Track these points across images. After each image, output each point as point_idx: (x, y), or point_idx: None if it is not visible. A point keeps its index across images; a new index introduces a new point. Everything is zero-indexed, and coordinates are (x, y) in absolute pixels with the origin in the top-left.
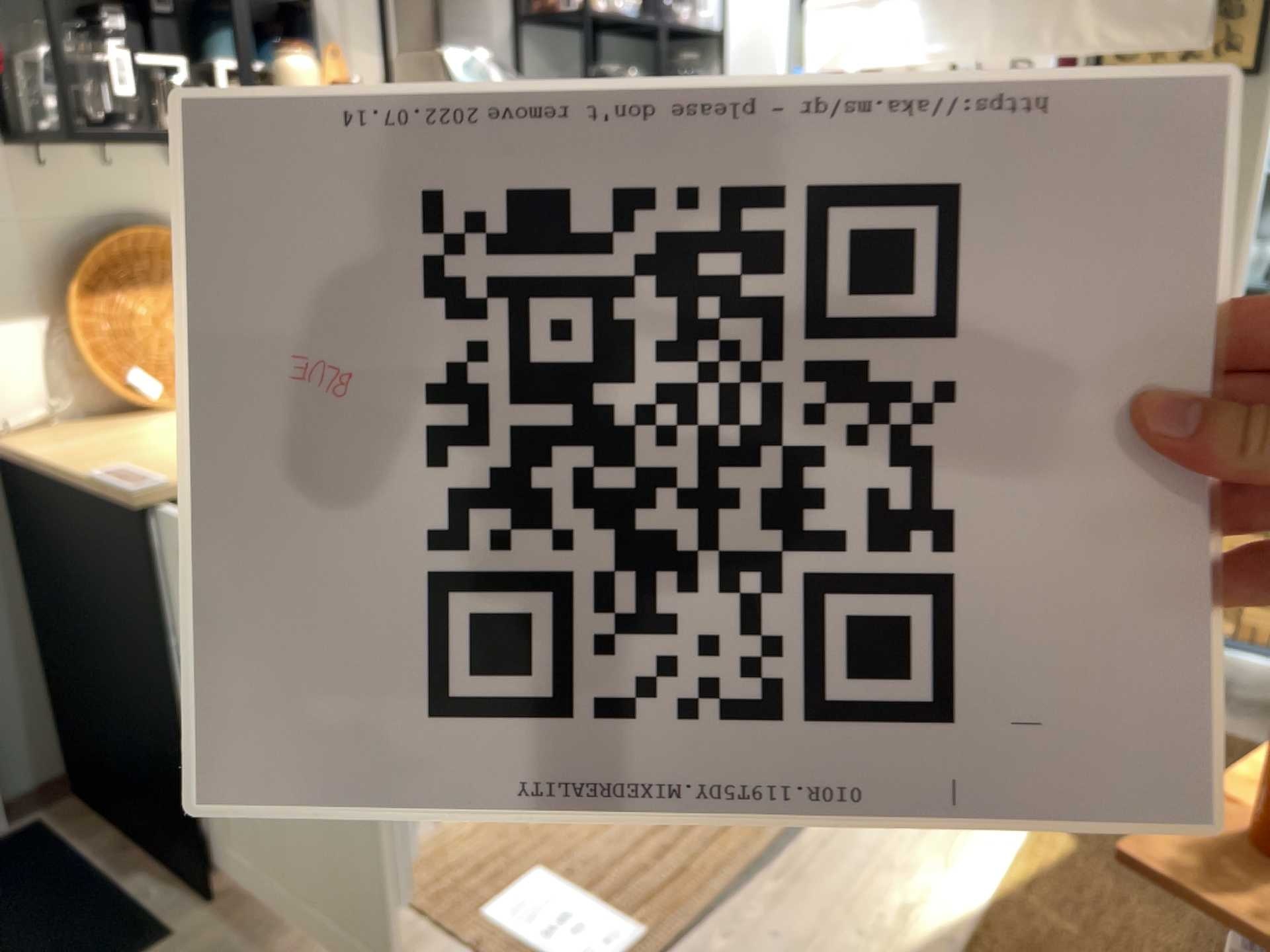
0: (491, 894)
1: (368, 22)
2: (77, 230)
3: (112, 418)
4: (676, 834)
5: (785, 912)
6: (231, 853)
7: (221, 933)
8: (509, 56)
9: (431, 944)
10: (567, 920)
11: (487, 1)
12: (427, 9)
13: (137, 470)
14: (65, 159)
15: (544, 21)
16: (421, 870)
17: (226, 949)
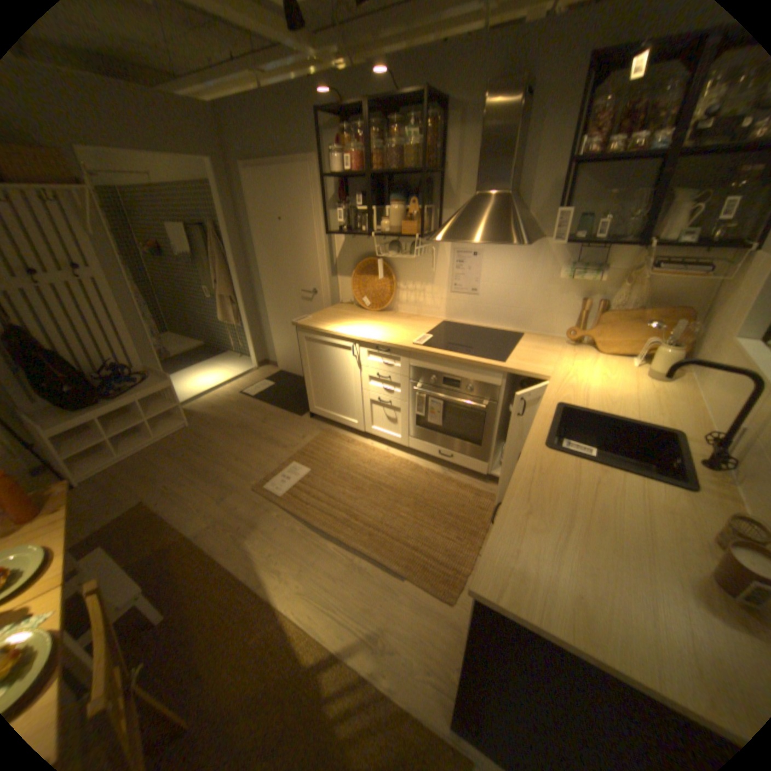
0: (304, 461)
1: (471, 180)
2: (363, 256)
3: (360, 308)
4: (327, 500)
5: (286, 532)
6: (313, 412)
7: (301, 422)
8: (565, 186)
9: (290, 454)
10: (290, 477)
11: (554, 155)
12: (504, 168)
13: (308, 318)
14: (362, 236)
15: (601, 160)
16: (316, 446)
17: (296, 424)
